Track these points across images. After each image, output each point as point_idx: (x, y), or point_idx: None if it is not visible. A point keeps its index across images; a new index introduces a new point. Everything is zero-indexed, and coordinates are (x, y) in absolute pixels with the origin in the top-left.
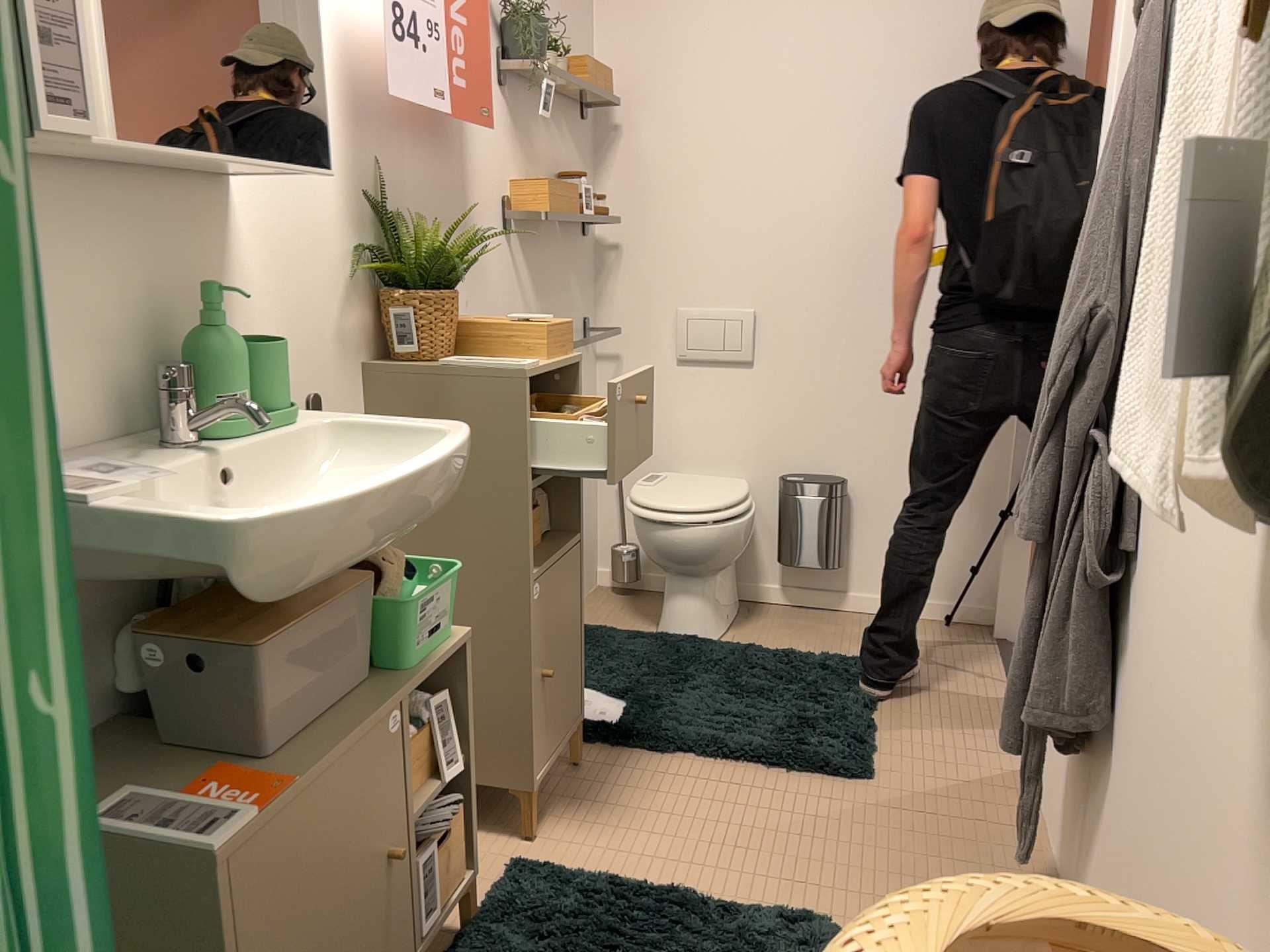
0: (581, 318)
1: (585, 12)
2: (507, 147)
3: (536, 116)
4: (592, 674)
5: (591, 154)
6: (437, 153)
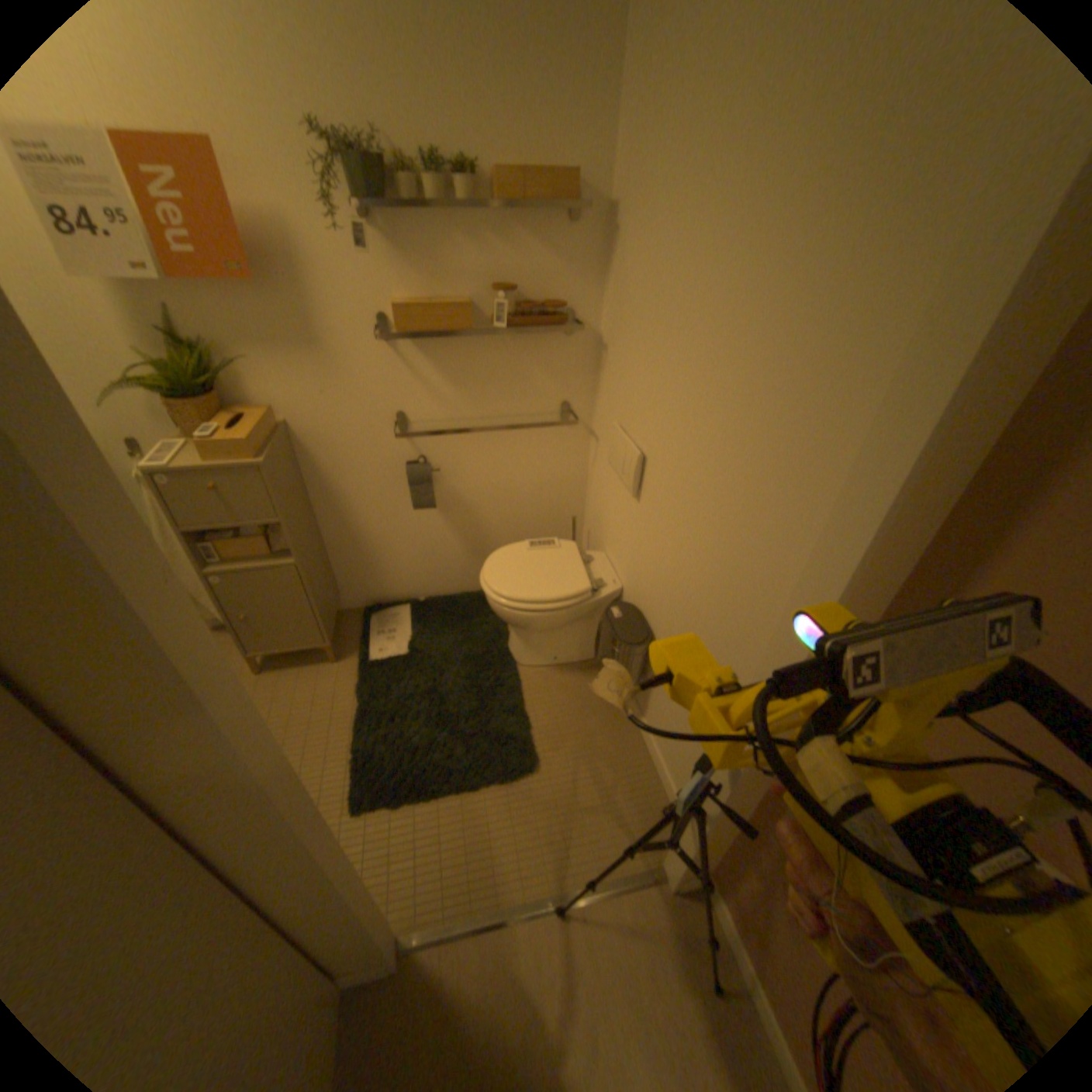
0: (553, 402)
1: (594, 81)
2: (379, 269)
3: (447, 231)
4: (429, 626)
5: (595, 251)
6: (249, 289)
